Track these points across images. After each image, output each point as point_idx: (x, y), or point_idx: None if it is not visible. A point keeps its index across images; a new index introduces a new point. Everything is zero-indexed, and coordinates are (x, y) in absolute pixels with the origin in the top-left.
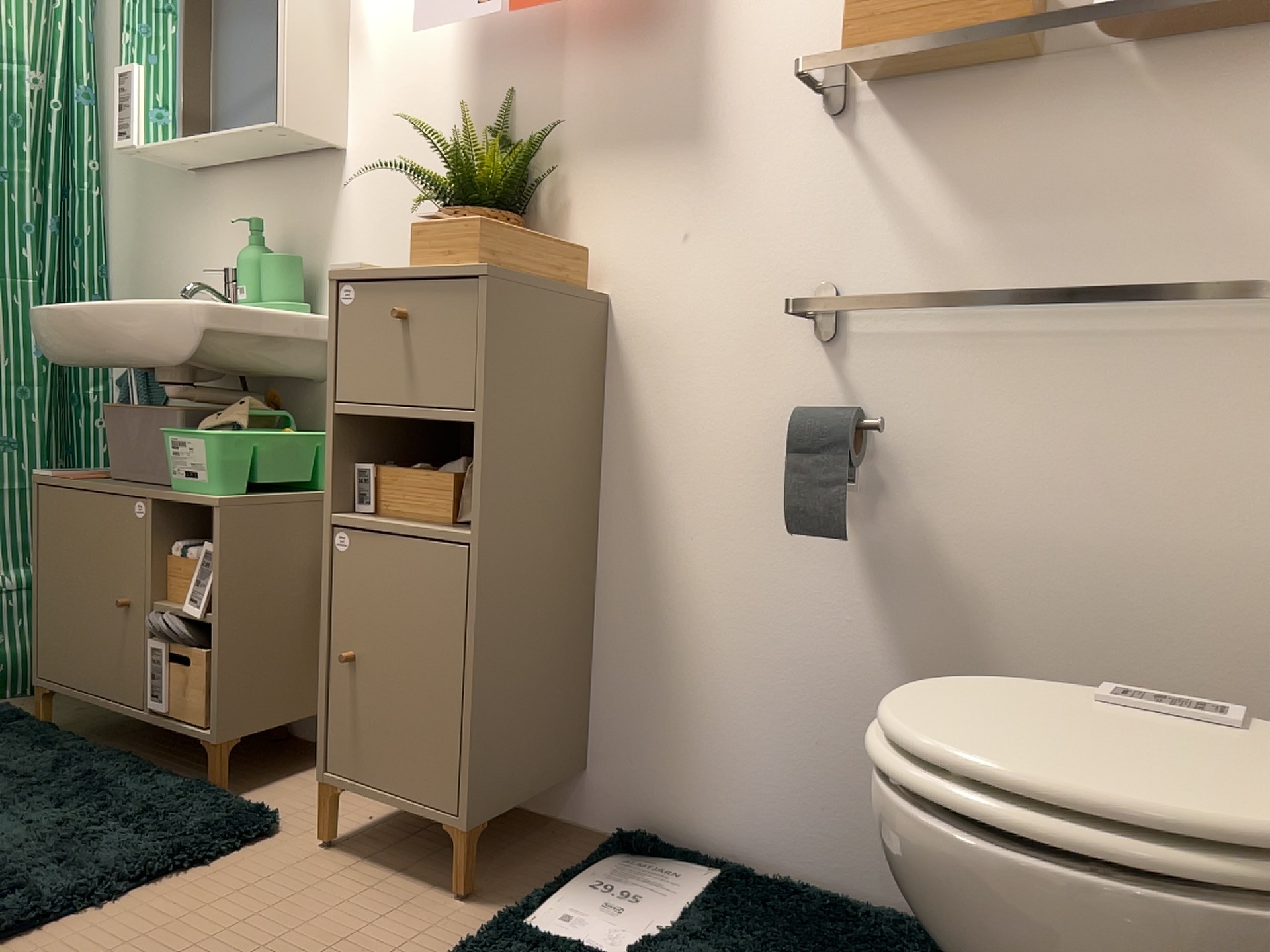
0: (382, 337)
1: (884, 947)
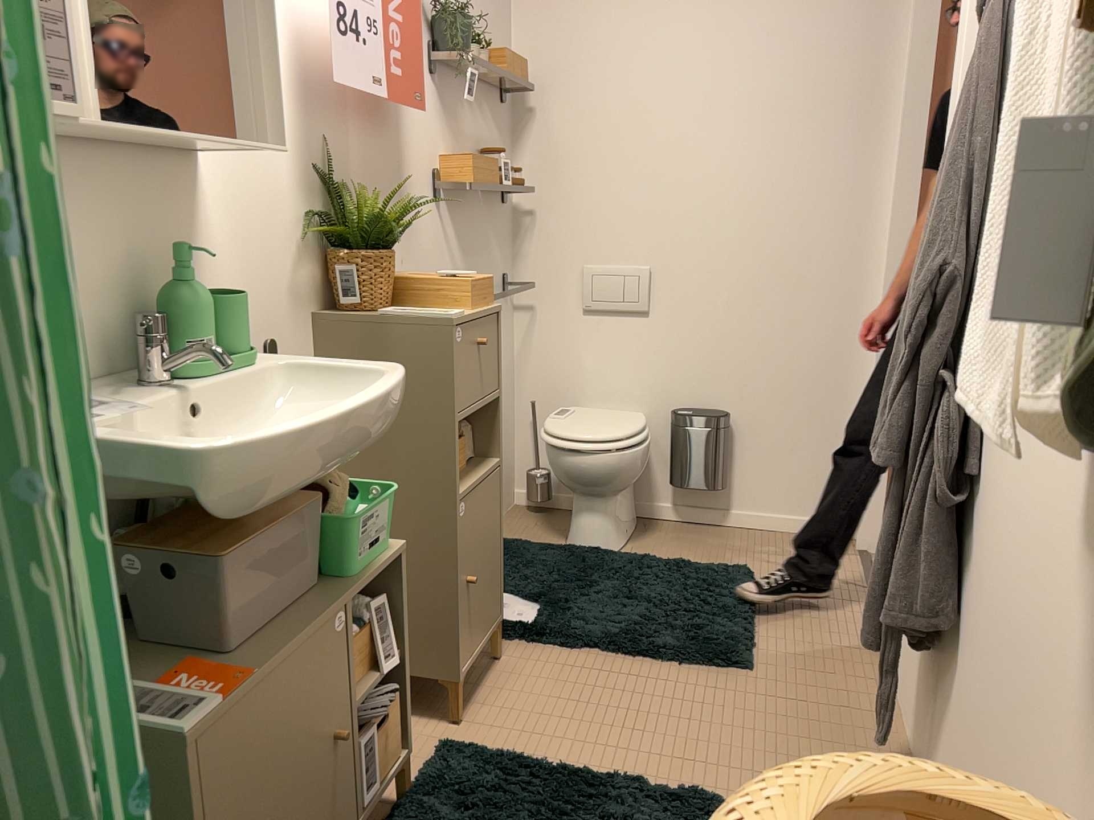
0: (474, 359)
1: (506, 553)
